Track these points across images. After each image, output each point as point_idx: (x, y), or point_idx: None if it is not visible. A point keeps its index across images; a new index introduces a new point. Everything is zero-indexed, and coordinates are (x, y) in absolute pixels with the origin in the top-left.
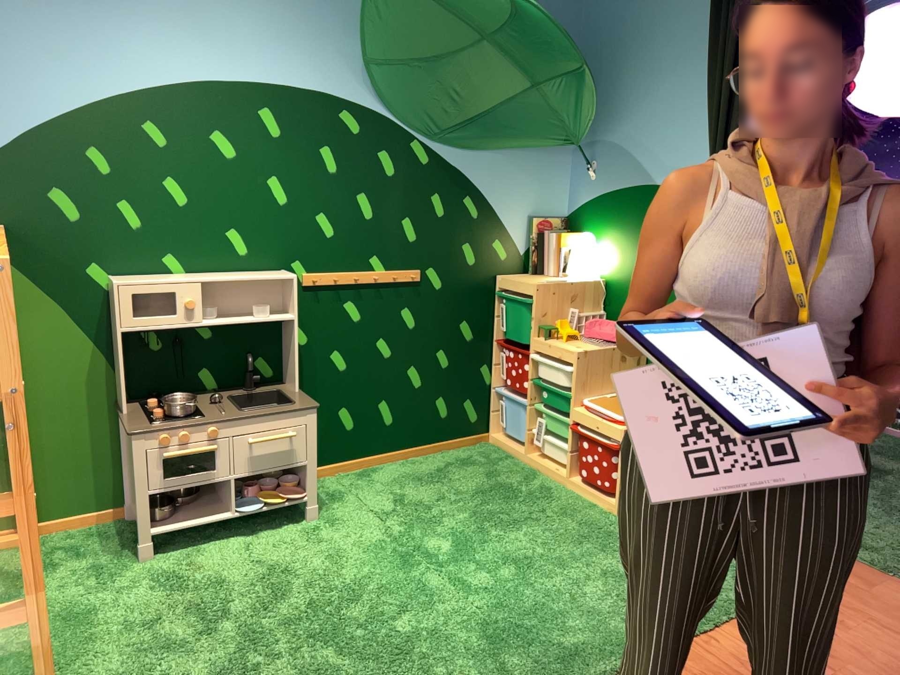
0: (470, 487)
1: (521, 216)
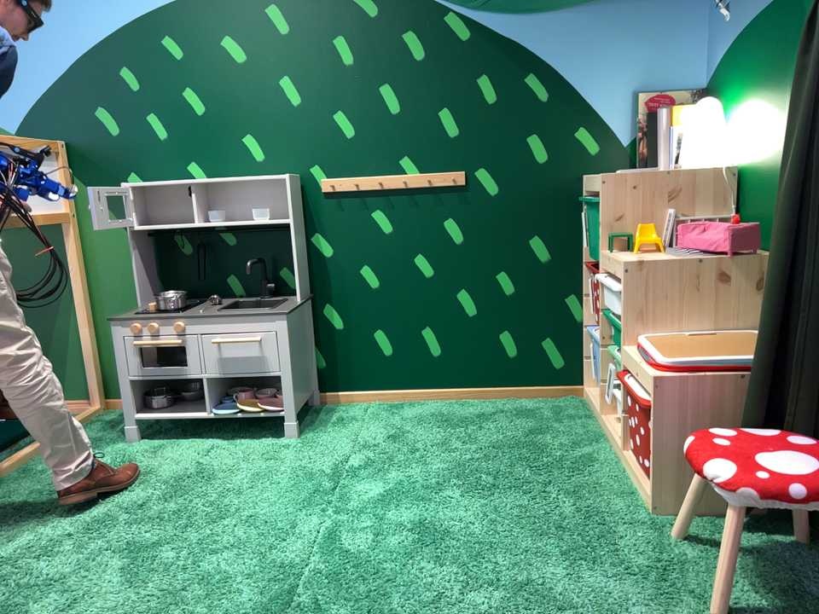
0: (490, 443)
1: (622, 91)
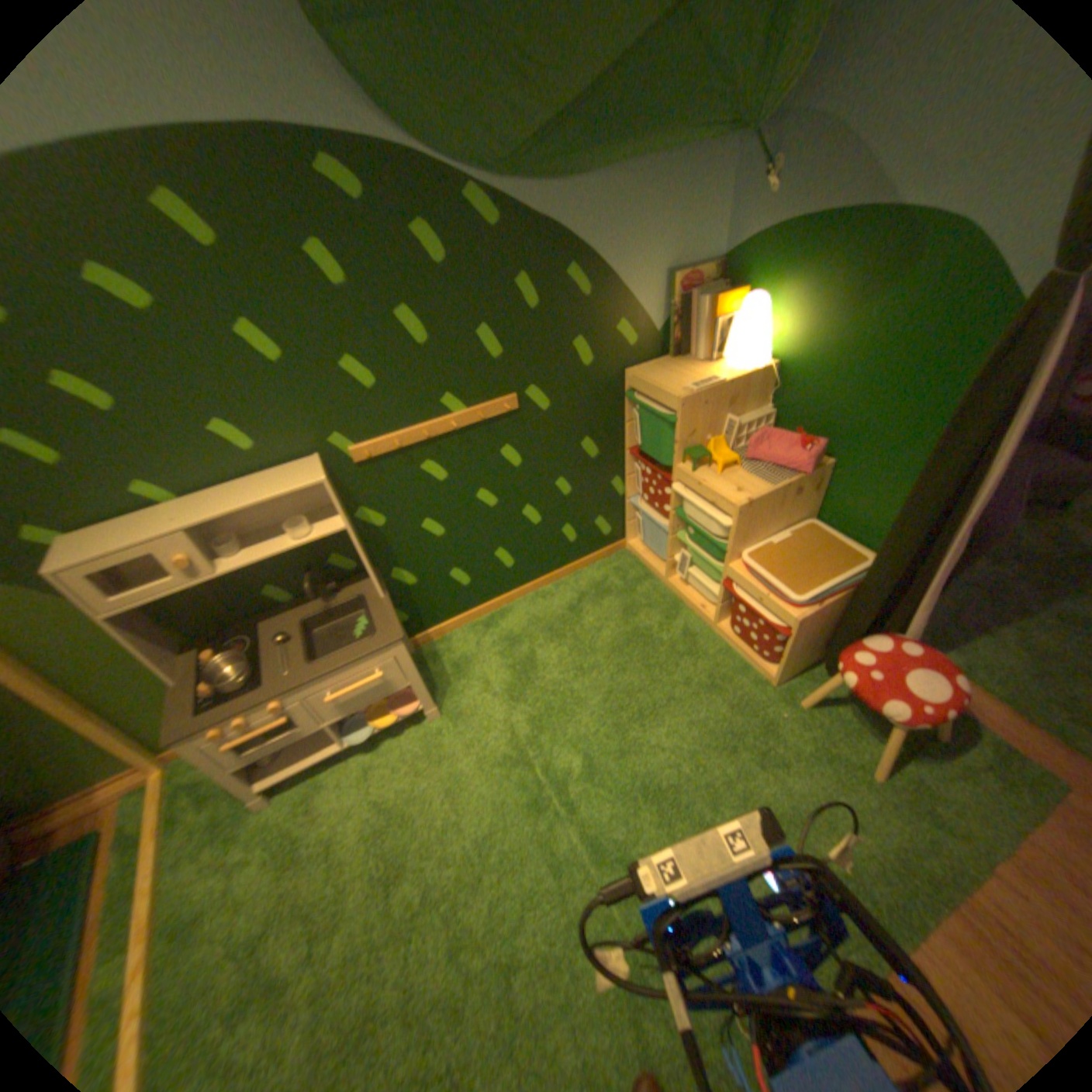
0: (606, 644)
1: (660, 271)
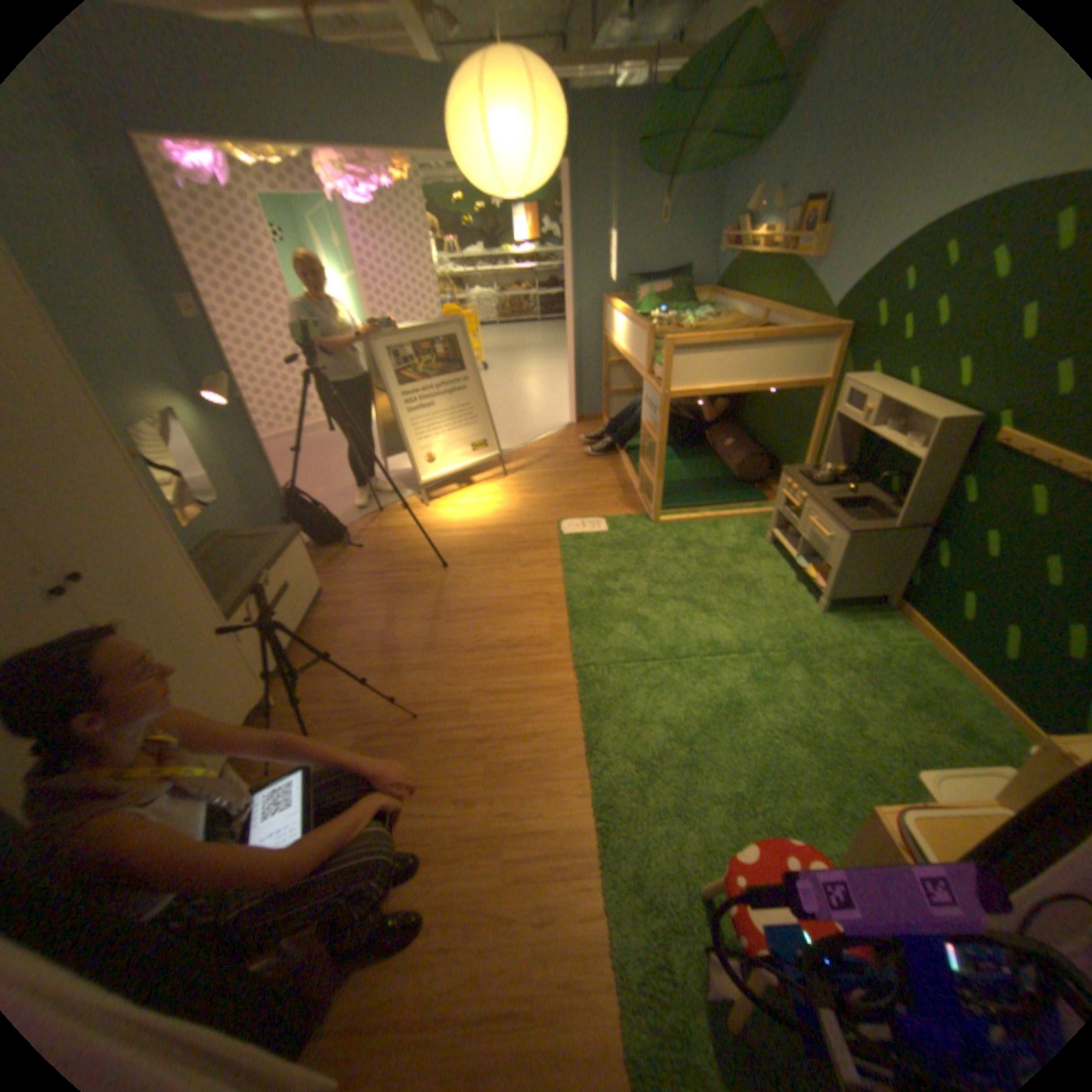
0: (906, 746)
1: None
